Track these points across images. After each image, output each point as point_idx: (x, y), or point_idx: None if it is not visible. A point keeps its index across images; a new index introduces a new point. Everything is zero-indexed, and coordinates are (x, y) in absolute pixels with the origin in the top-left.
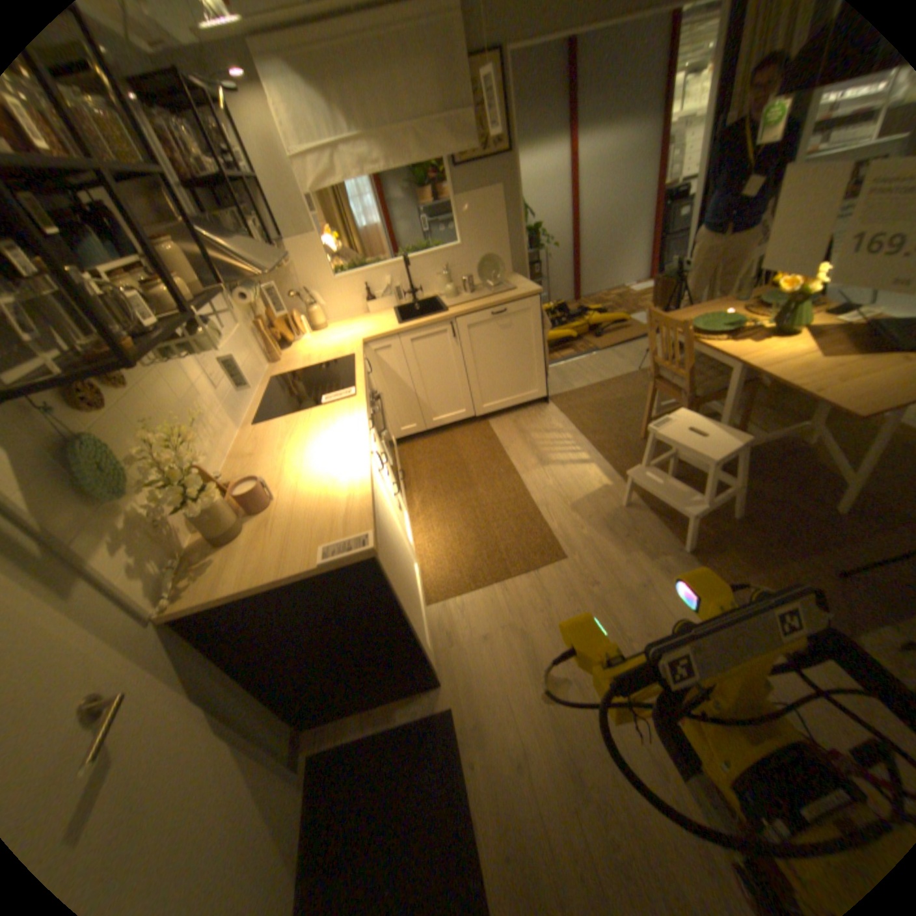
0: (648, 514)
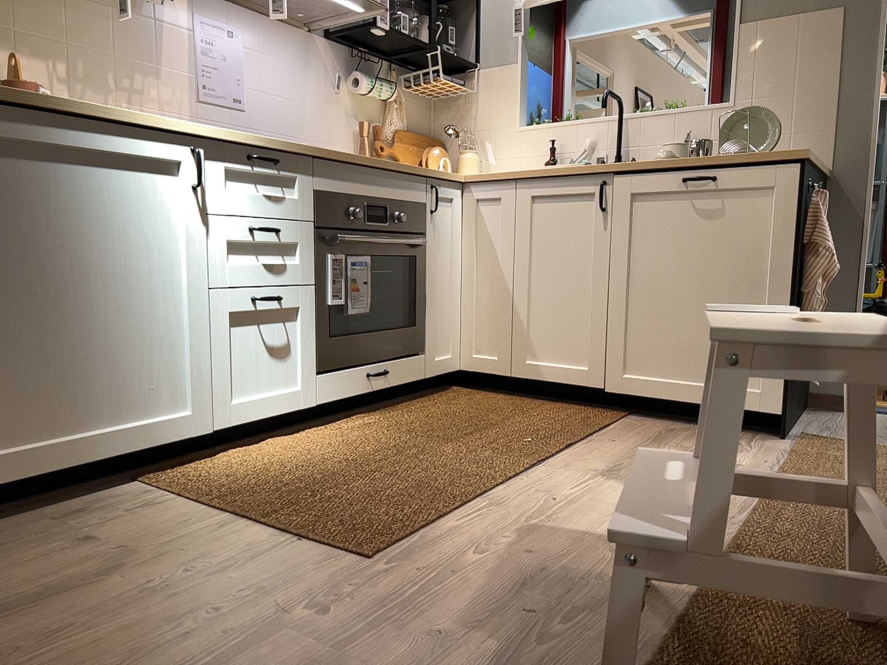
0: (656, 621)
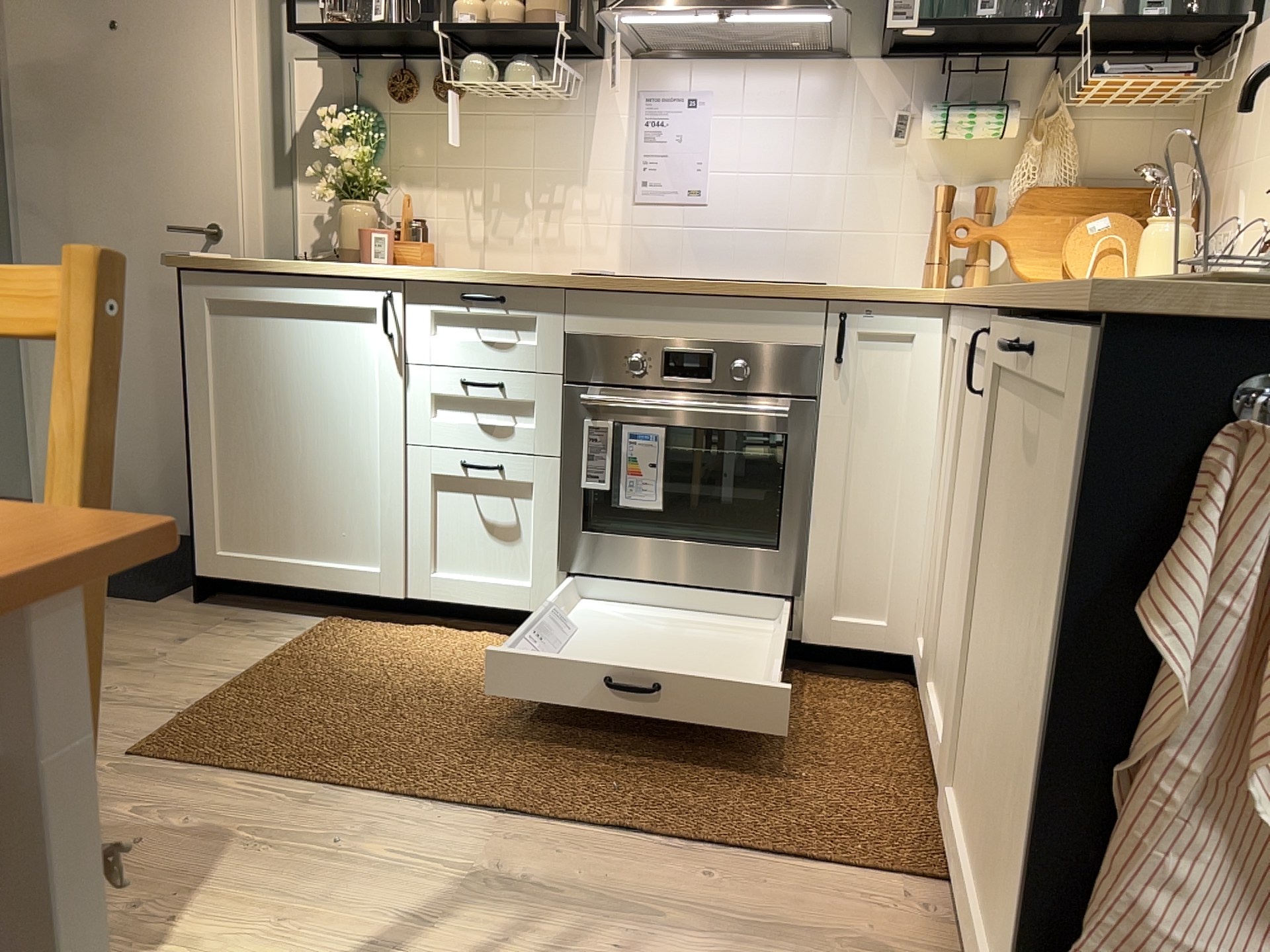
0: None
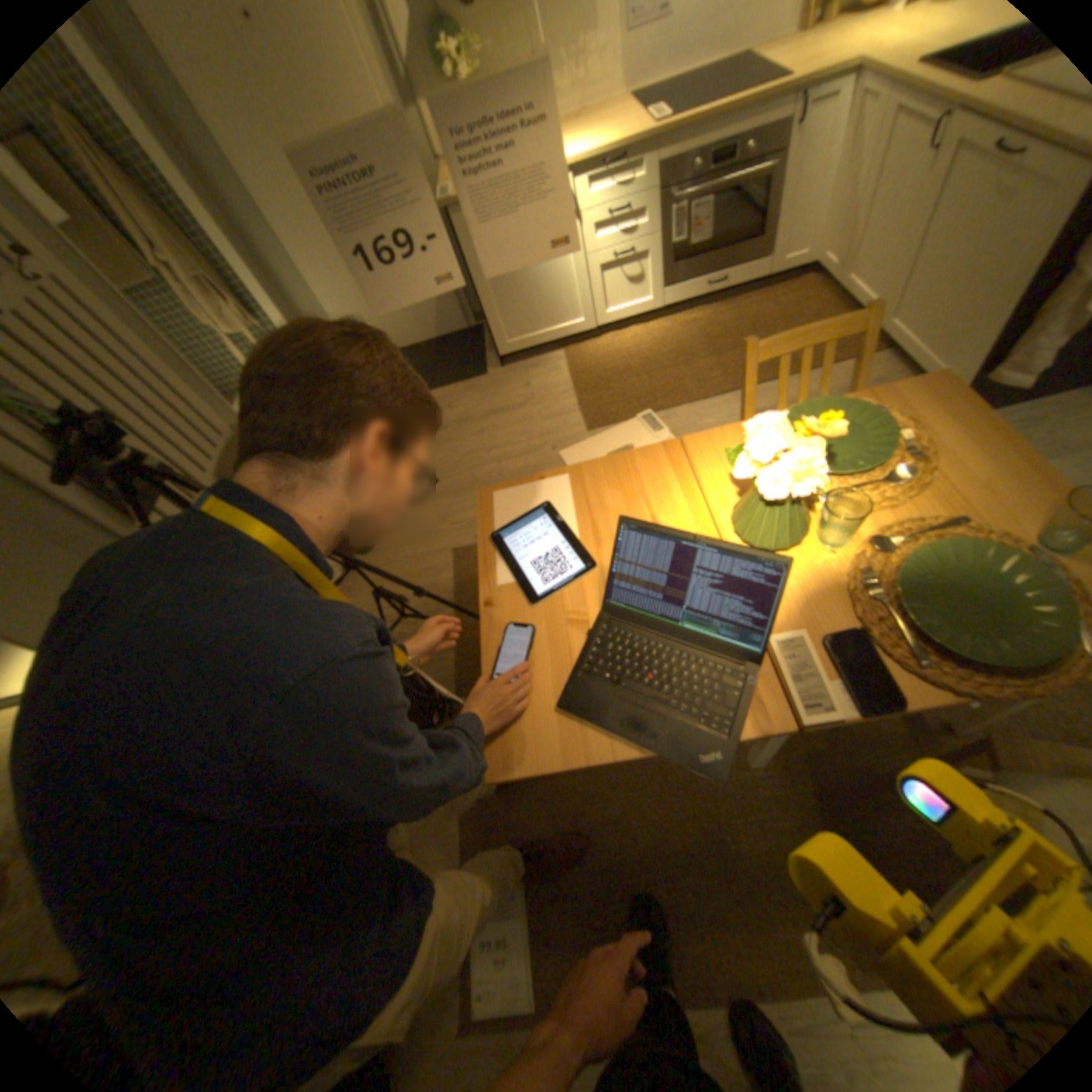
0: None
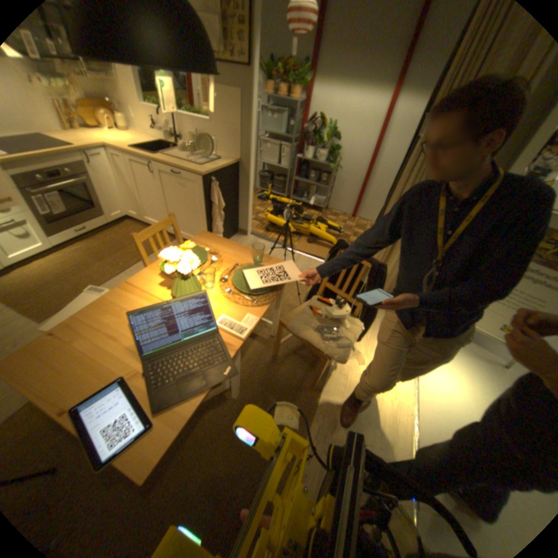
0: None
